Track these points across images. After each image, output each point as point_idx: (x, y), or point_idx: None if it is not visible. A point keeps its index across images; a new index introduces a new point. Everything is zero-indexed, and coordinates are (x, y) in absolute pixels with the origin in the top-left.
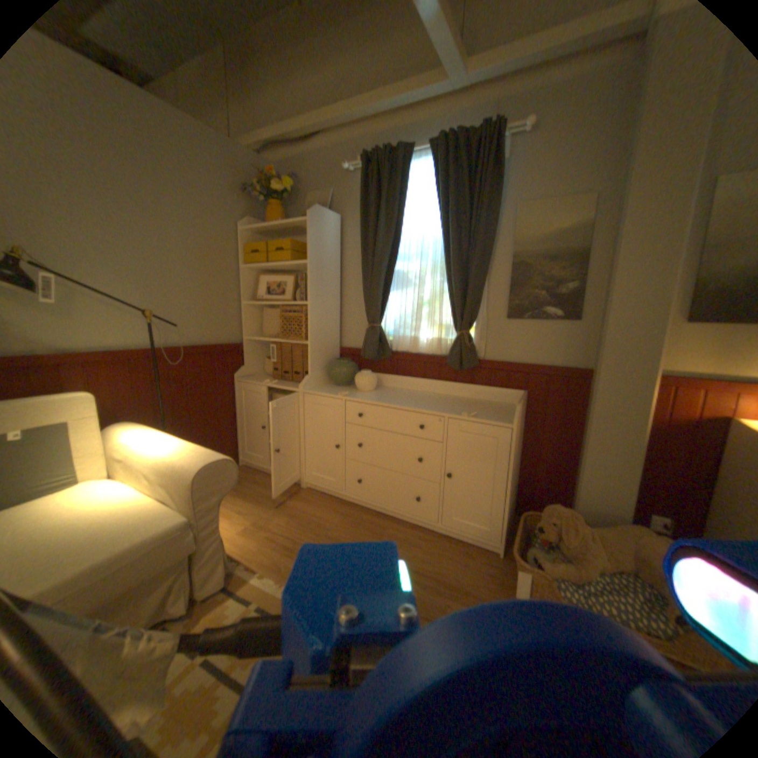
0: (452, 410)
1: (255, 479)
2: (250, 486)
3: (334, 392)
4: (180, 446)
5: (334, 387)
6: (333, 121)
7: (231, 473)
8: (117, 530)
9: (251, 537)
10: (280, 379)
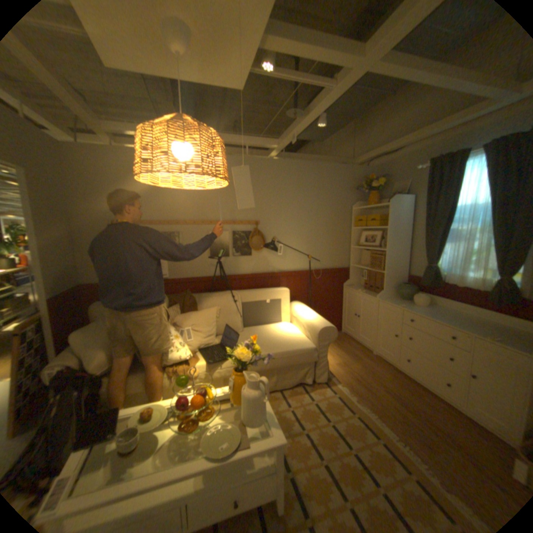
0: (482, 333)
1: (349, 341)
2: (345, 344)
3: (397, 304)
4: (316, 317)
5: (400, 300)
6: (414, 141)
7: (334, 334)
8: (294, 342)
9: (342, 368)
10: (368, 290)
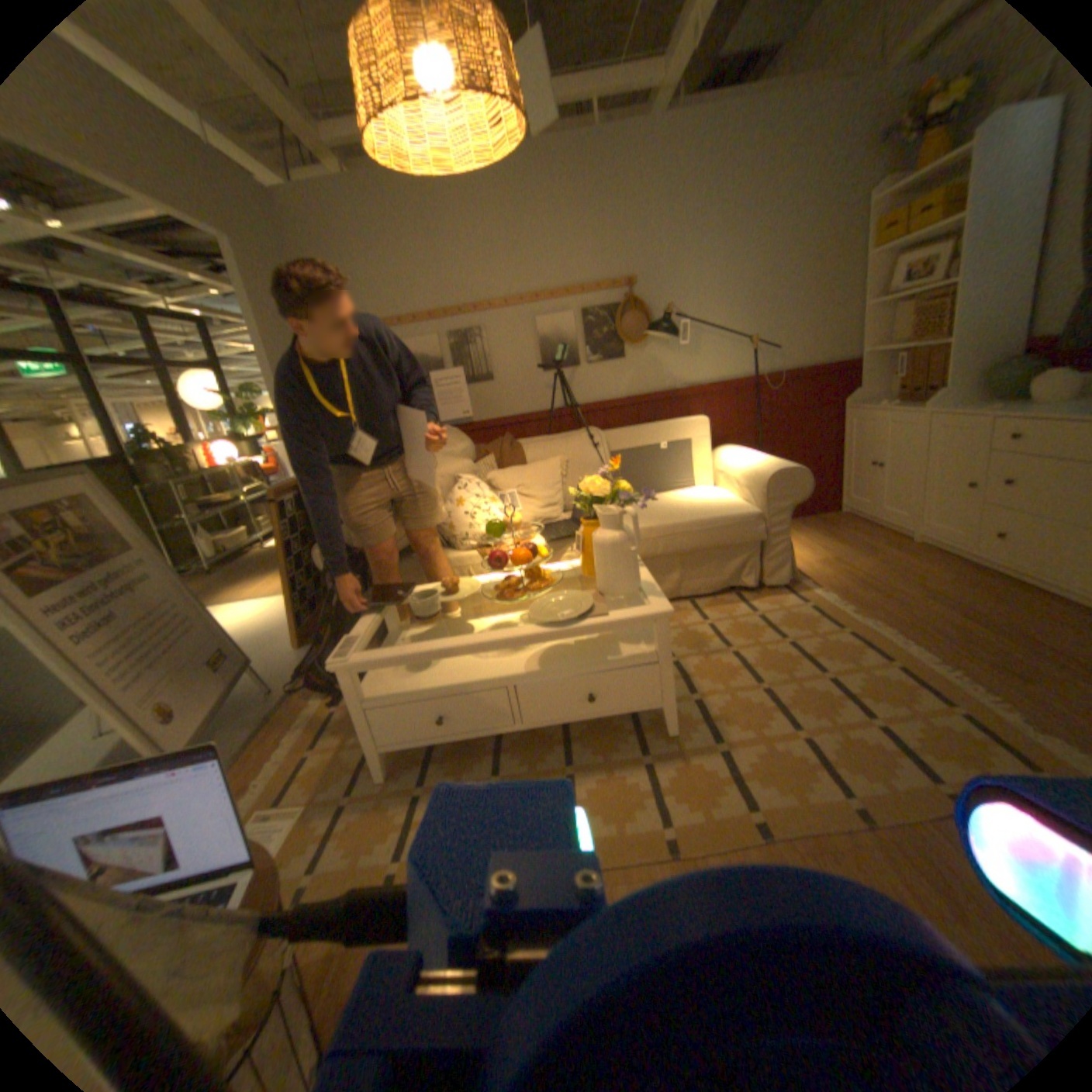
0: None
1: (855, 525)
2: (845, 530)
3: (979, 408)
4: (765, 458)
5: (990, 402)
6: None
7: (804, 483)
8: (712, 507)
9: (828, 566)
10: (908, 400)
